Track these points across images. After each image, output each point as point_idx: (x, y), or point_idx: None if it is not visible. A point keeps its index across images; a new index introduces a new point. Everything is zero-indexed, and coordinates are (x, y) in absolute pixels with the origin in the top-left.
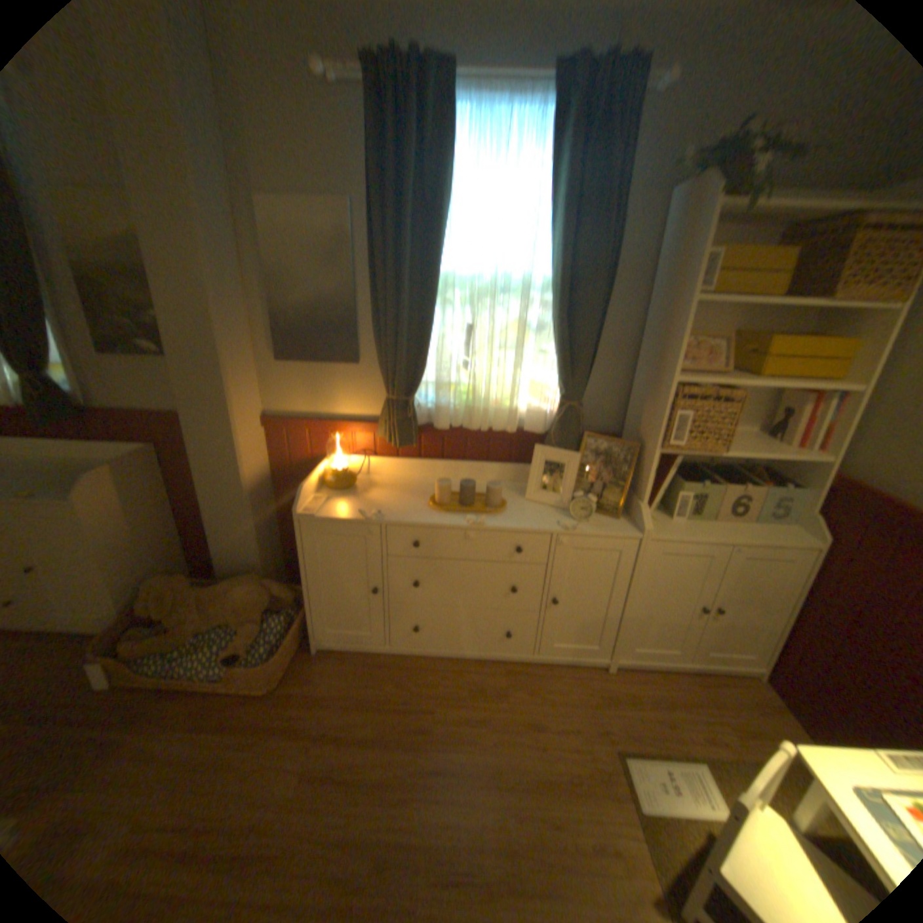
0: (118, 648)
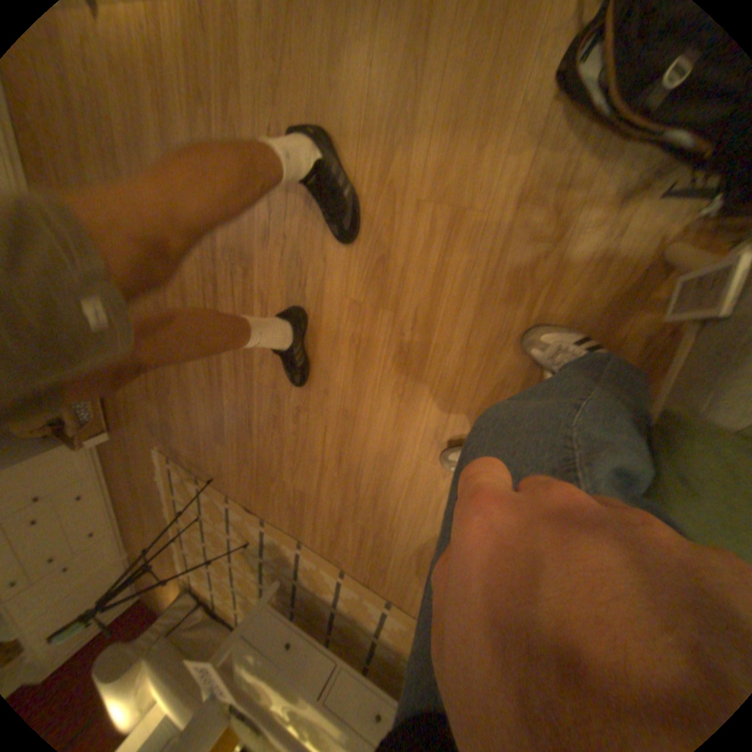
0: (67, 435)
